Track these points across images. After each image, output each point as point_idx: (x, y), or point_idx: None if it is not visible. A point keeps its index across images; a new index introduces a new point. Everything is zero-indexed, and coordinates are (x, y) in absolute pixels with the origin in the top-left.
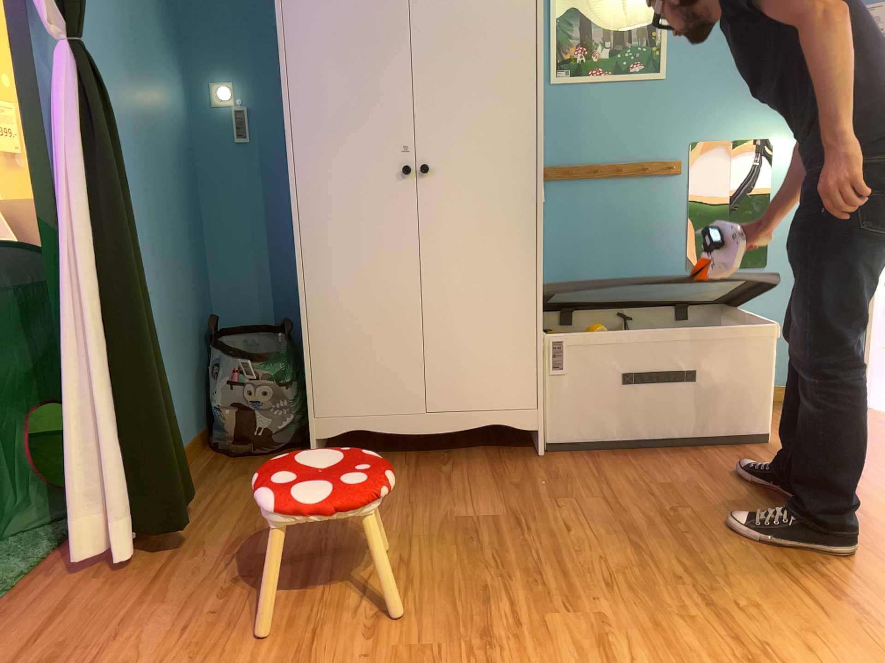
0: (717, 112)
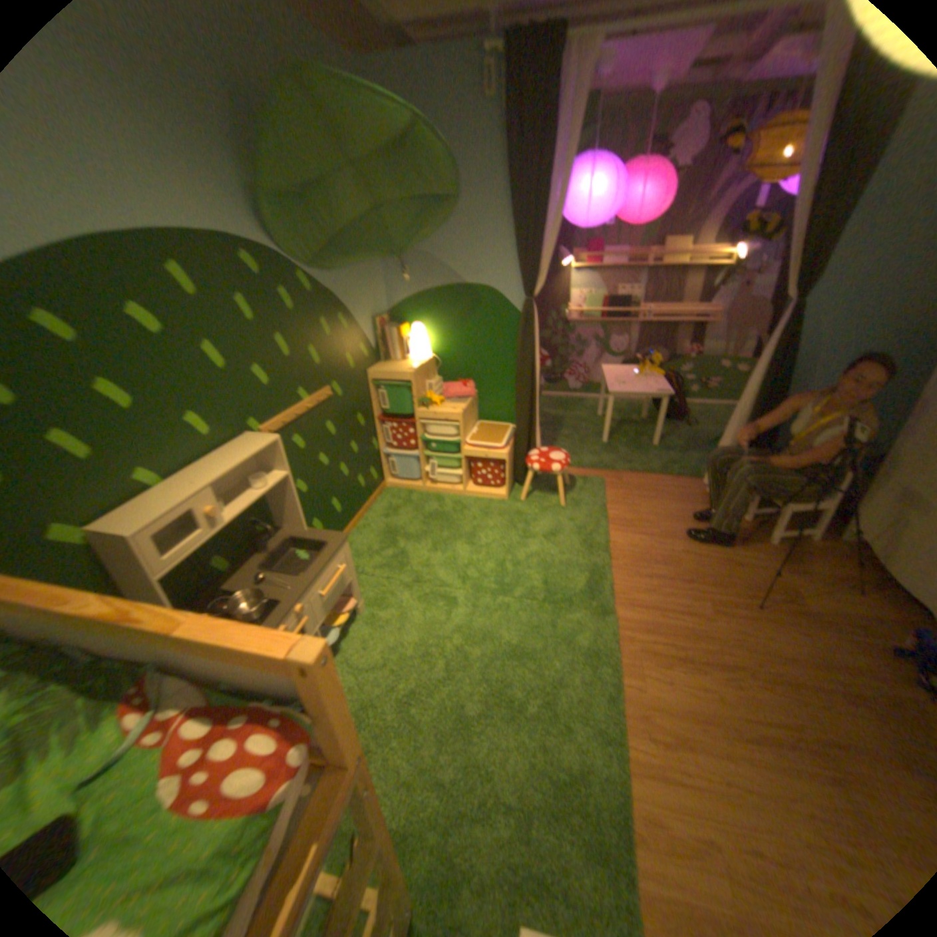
0: None
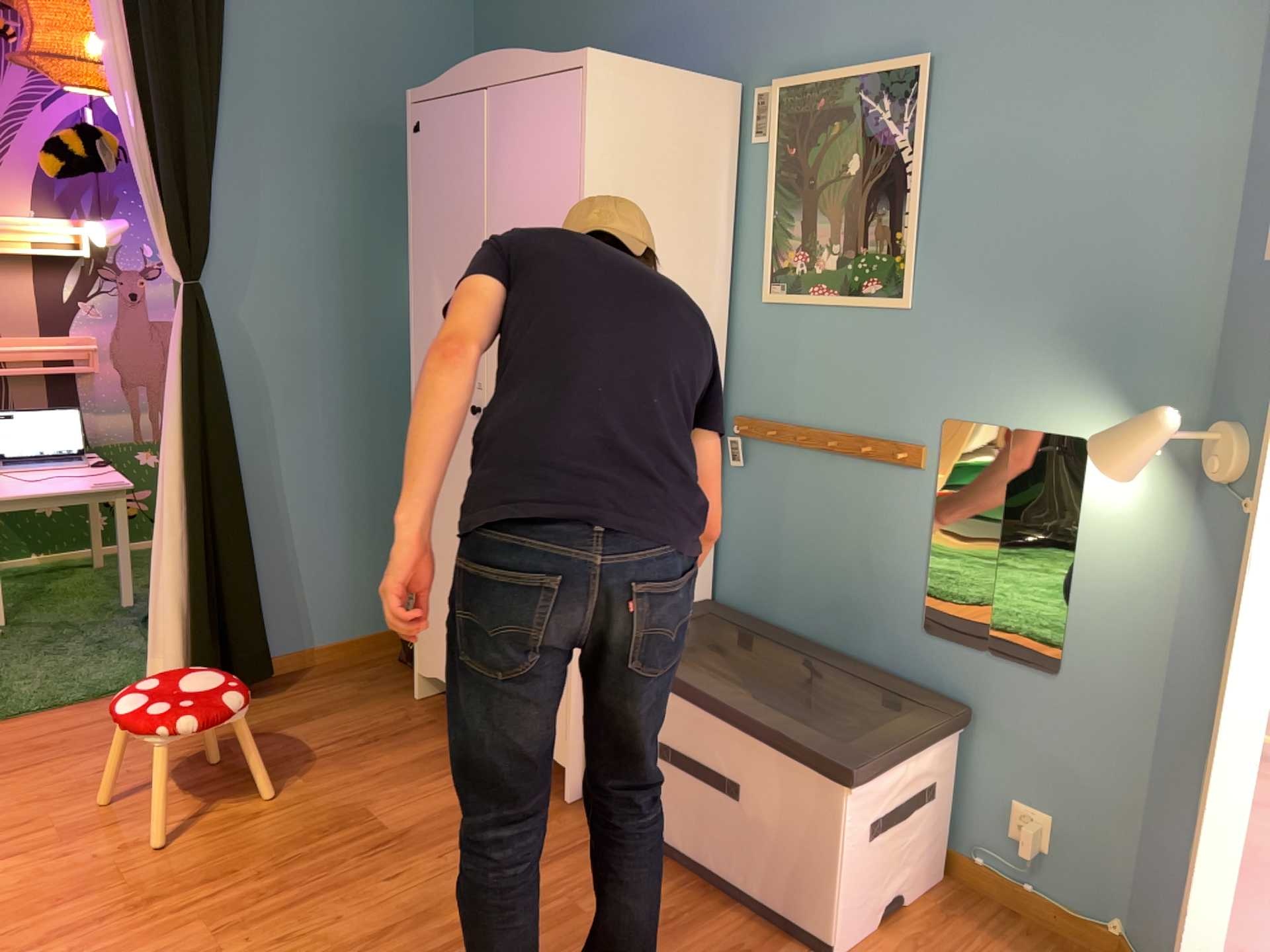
0: (991, 373)
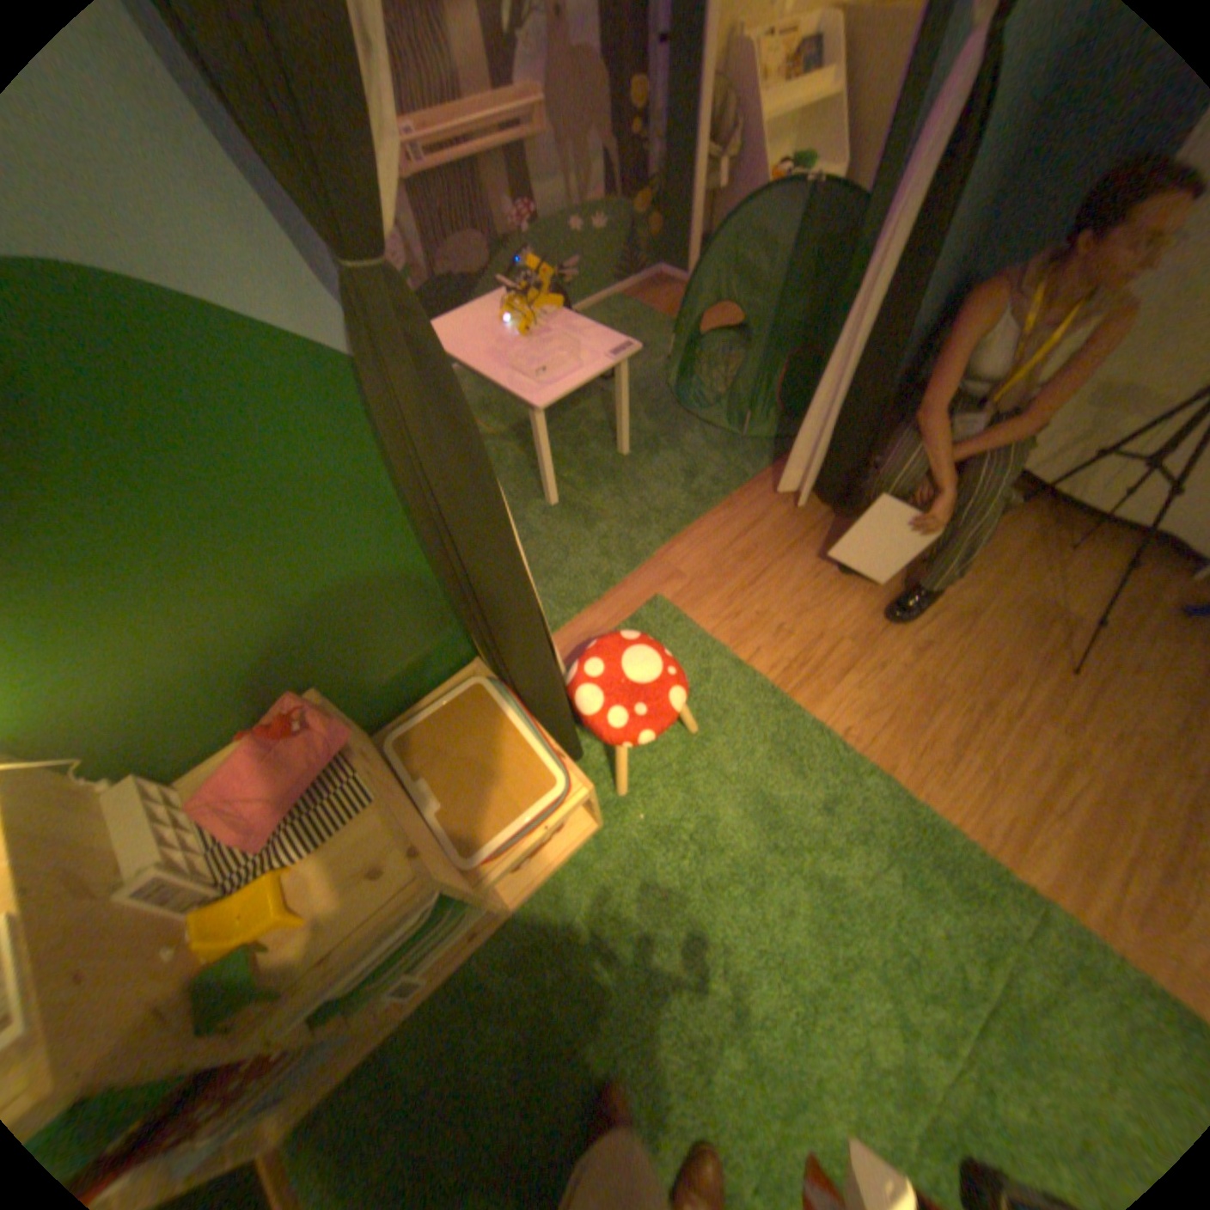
0: None
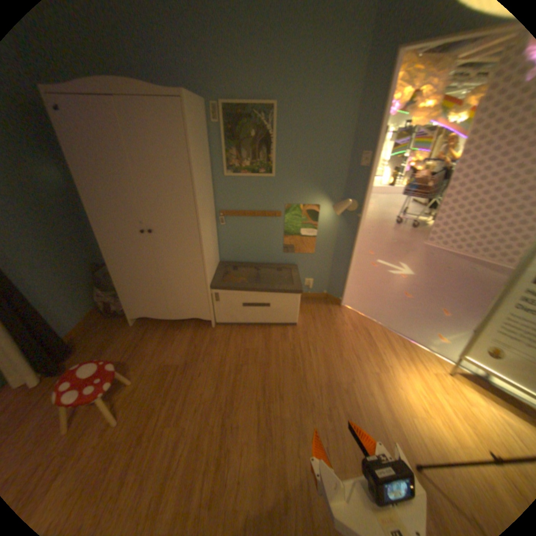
0: (297, 192)
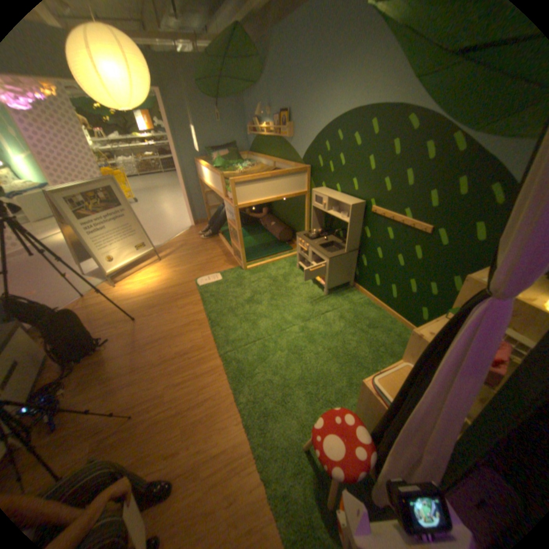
0: None
